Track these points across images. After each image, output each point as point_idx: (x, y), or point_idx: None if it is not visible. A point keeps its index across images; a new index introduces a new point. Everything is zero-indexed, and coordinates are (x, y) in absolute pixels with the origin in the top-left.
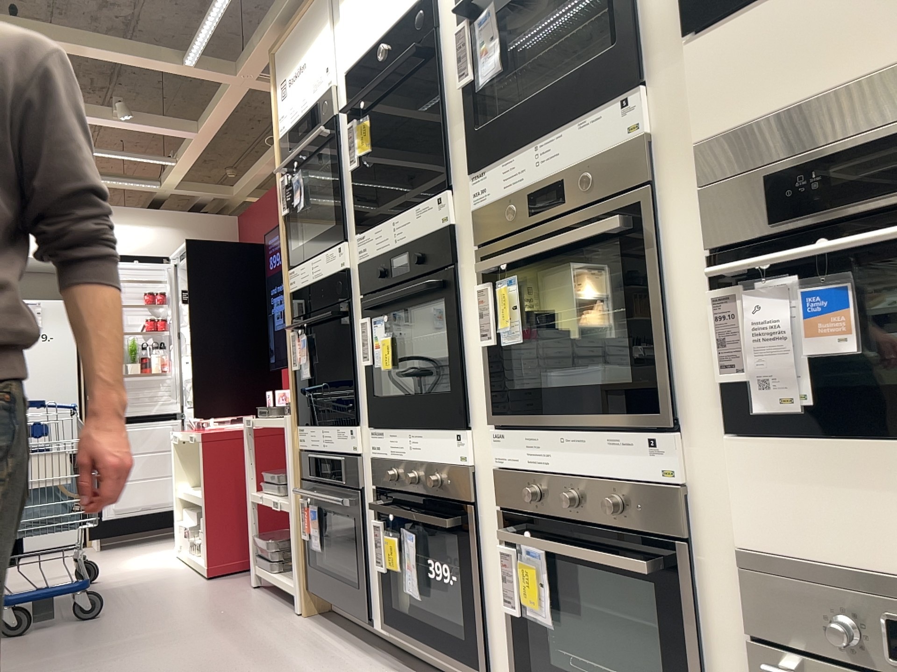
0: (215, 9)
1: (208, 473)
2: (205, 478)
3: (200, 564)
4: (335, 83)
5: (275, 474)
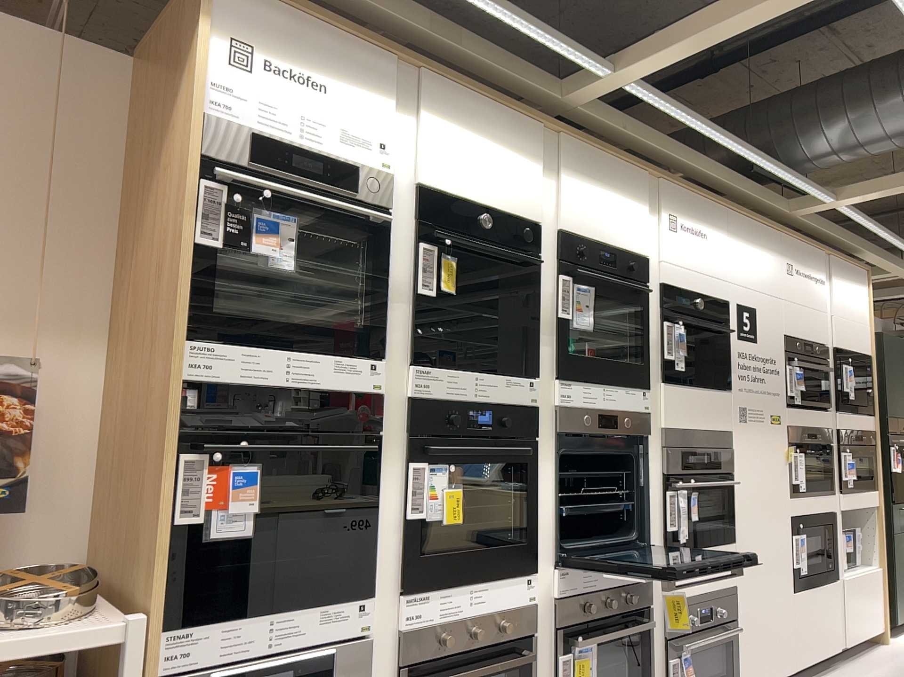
0: None
1: None
2: None
3: None
4: (396, 178)
5: None
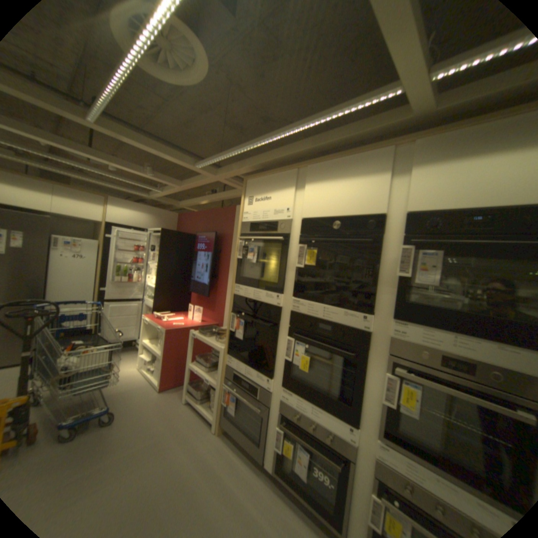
0: (227, 153)
1: (165, 349)
2: (160, 347)
3: (154, 385)
4: (292, 218)
5: (201, 360)
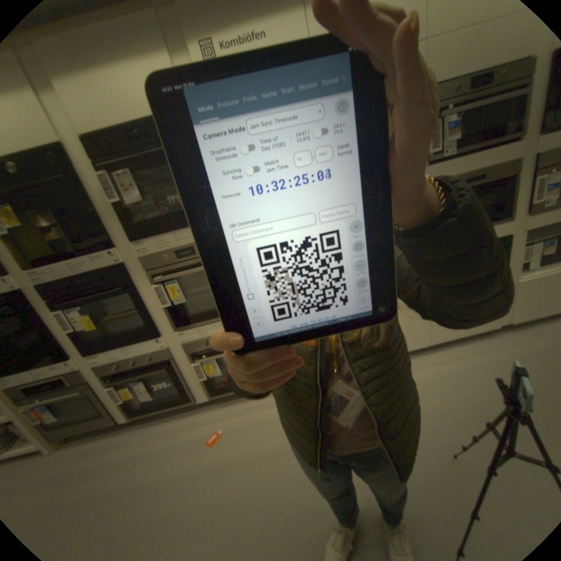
0: None
1: None
2: None
3: None
4: None
5: None
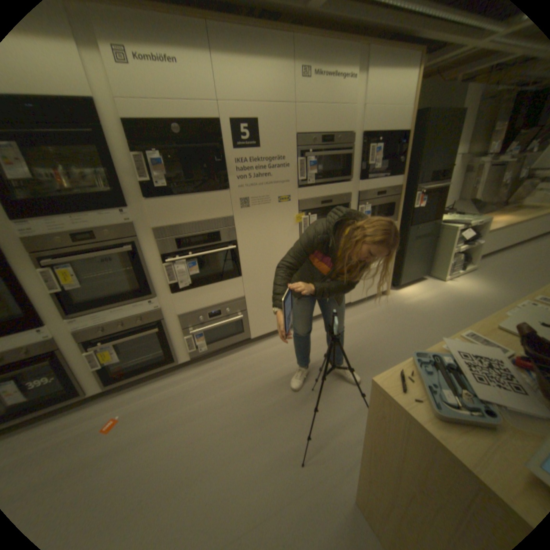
0: None
1: None
2: None
3: None
4: None
5: None
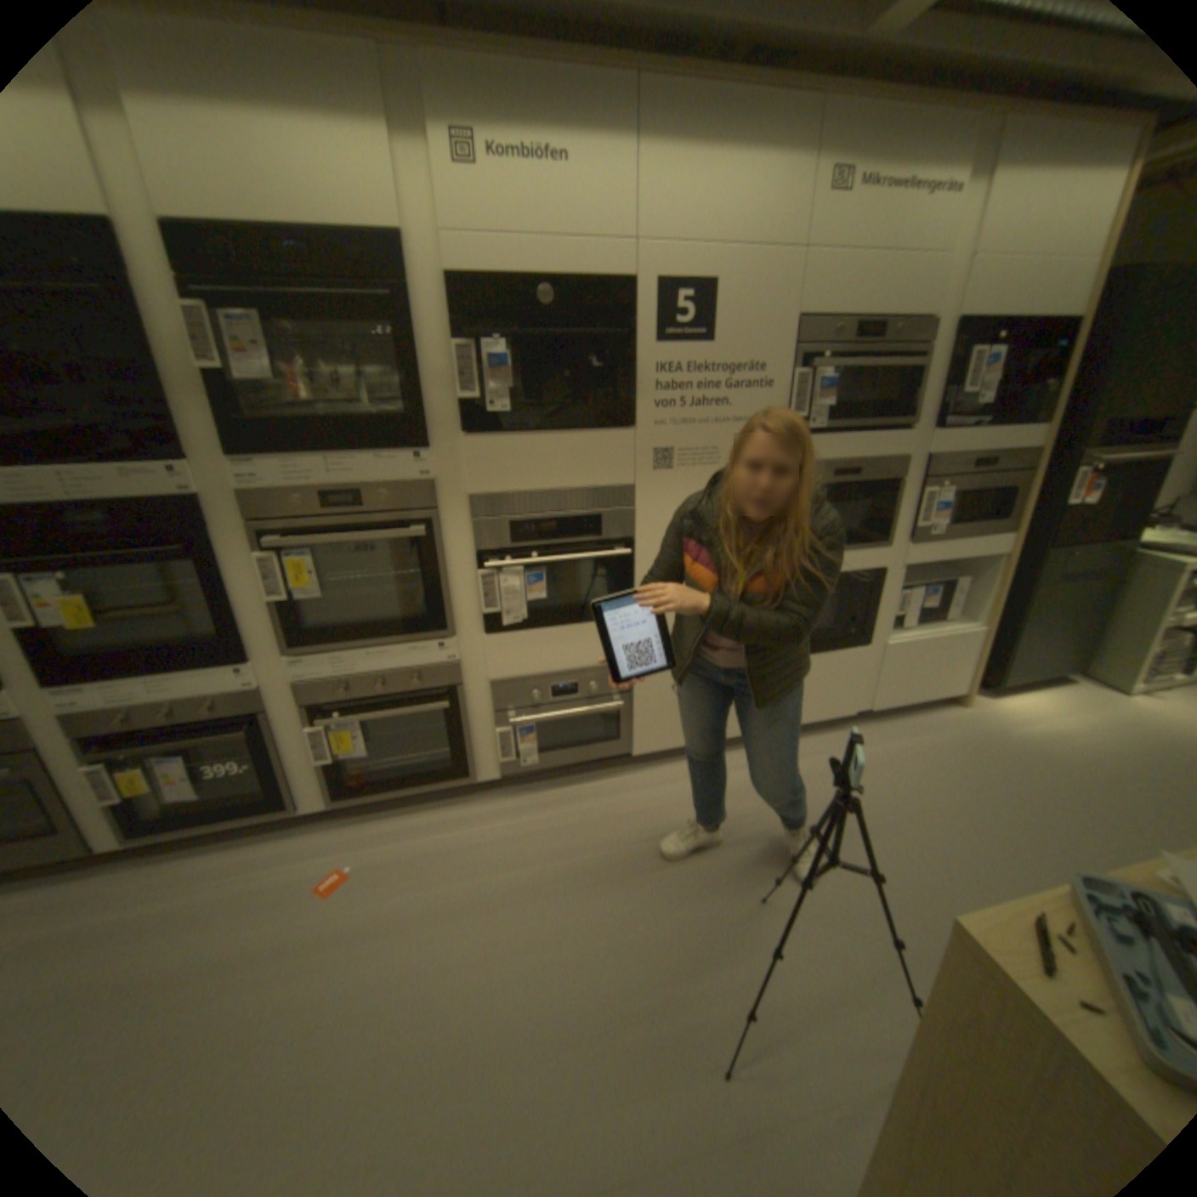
0: None
1: None
2: None
3: None
4: None
5: None
